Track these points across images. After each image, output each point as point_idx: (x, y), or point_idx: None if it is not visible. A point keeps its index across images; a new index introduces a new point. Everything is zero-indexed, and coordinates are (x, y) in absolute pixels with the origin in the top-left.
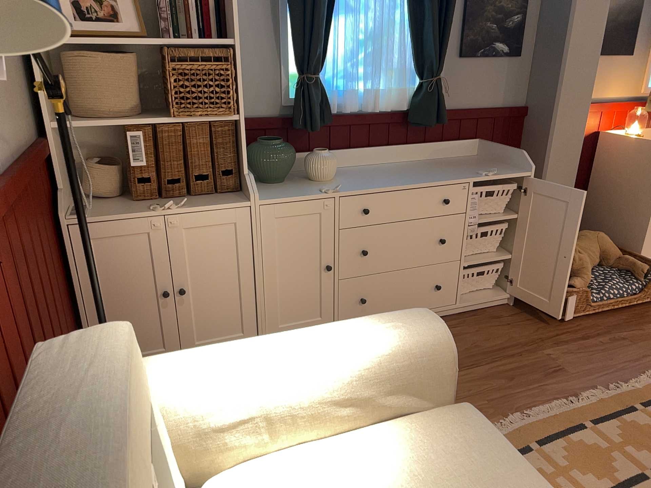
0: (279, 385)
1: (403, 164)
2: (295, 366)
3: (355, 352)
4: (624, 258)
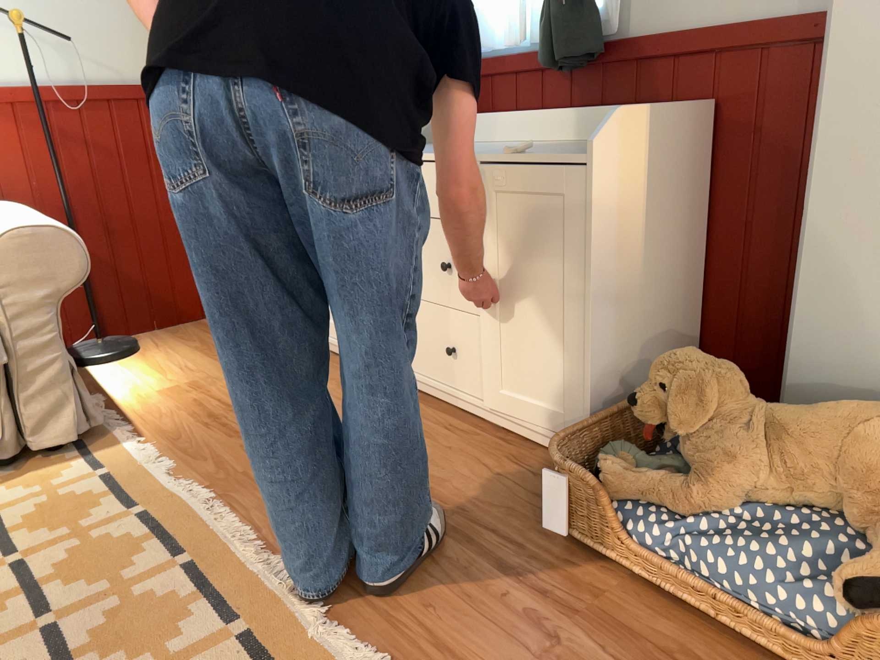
0: None
1: (533, 144)
2: None
3: None
4: None
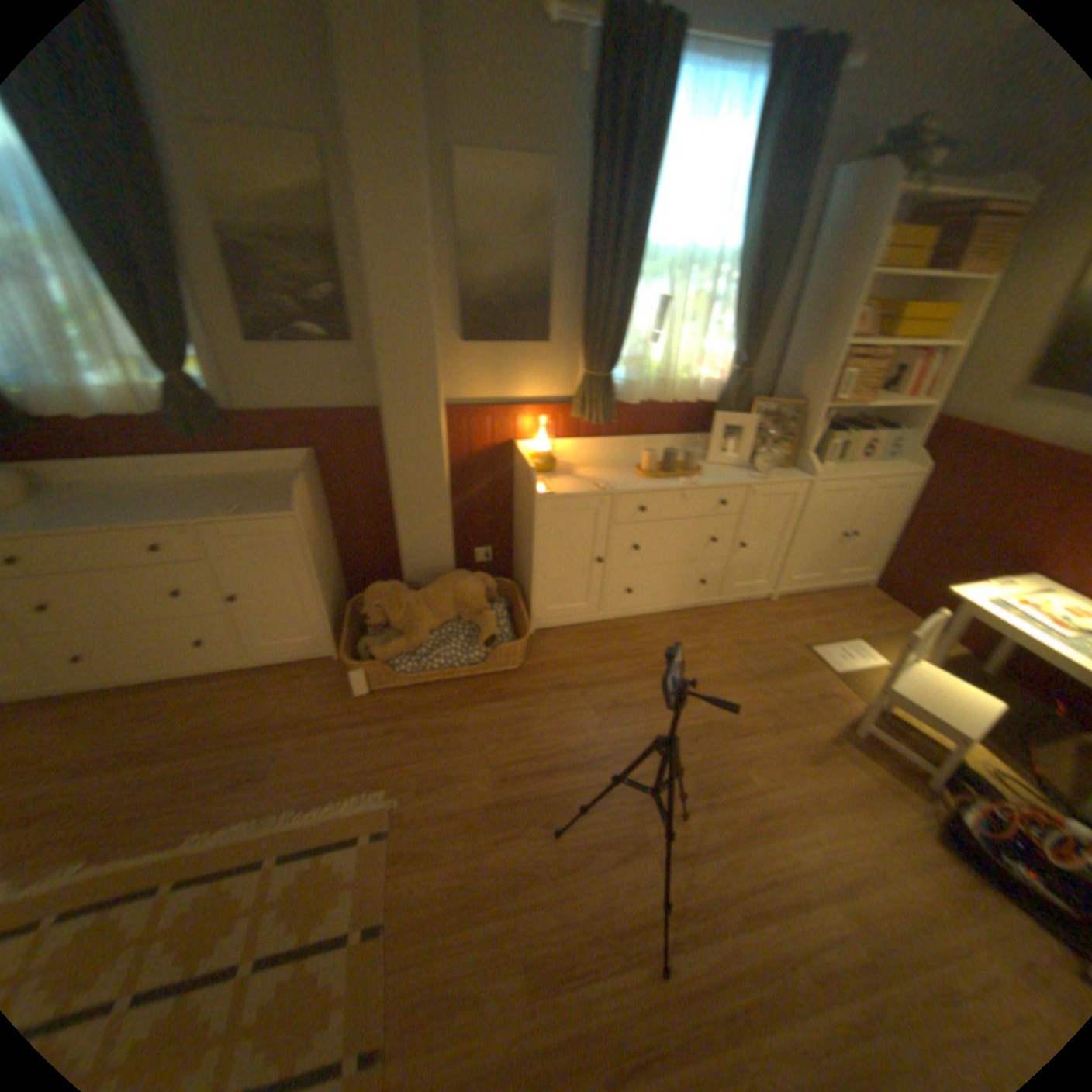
0: None
1: (182, 482)
2: None
3: None
4: (484, 615)
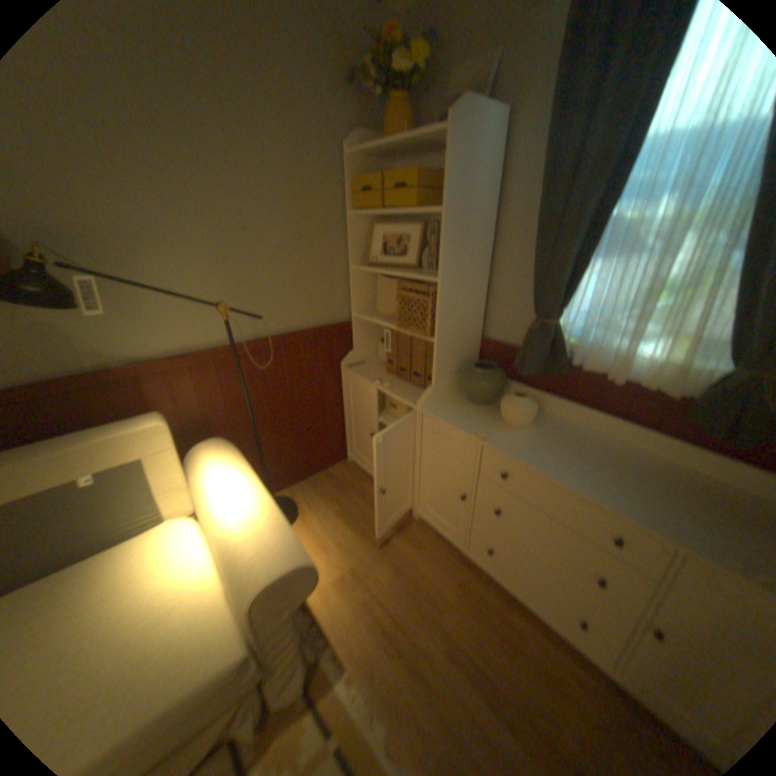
0: (206, 511)
1: (660, 465)
2: (215, 511)
3: (229, 537)
4: None
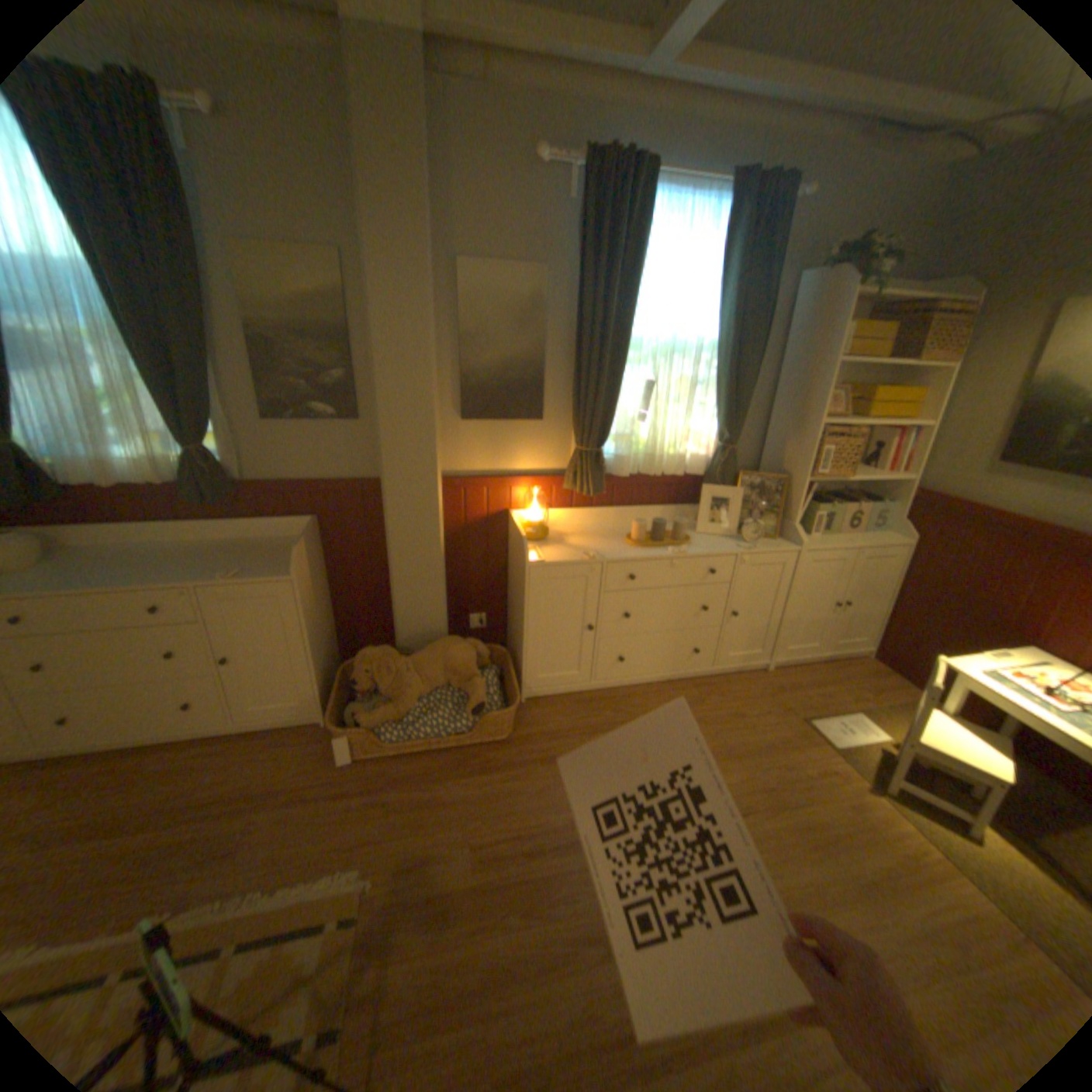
0: None
1: (186, 547)
2: None
3: None
4: (472, 682)
